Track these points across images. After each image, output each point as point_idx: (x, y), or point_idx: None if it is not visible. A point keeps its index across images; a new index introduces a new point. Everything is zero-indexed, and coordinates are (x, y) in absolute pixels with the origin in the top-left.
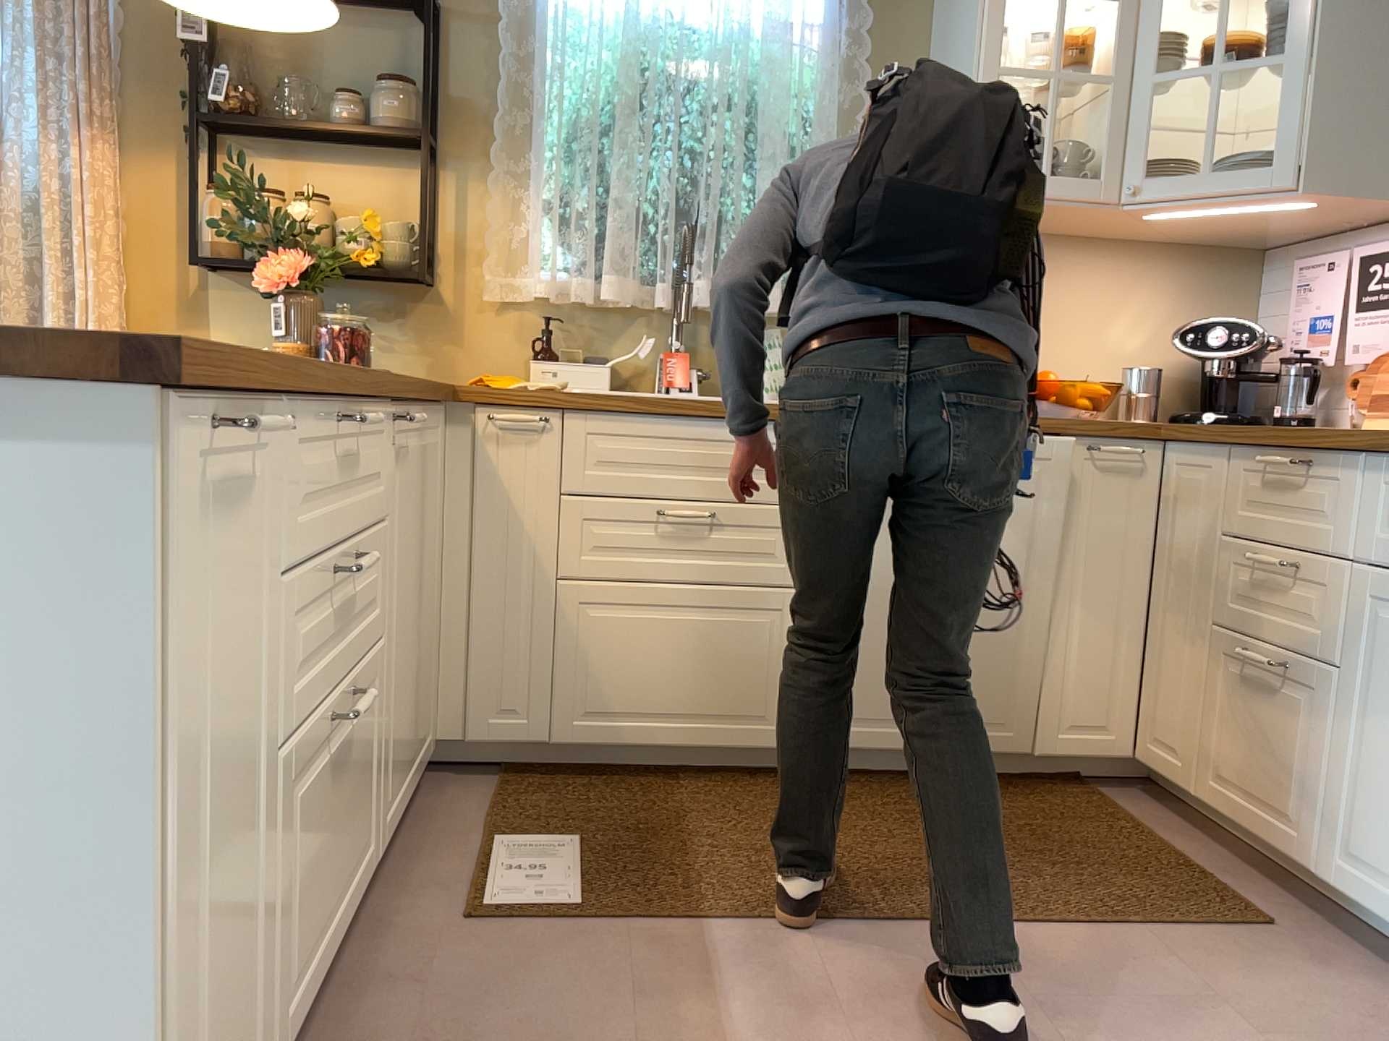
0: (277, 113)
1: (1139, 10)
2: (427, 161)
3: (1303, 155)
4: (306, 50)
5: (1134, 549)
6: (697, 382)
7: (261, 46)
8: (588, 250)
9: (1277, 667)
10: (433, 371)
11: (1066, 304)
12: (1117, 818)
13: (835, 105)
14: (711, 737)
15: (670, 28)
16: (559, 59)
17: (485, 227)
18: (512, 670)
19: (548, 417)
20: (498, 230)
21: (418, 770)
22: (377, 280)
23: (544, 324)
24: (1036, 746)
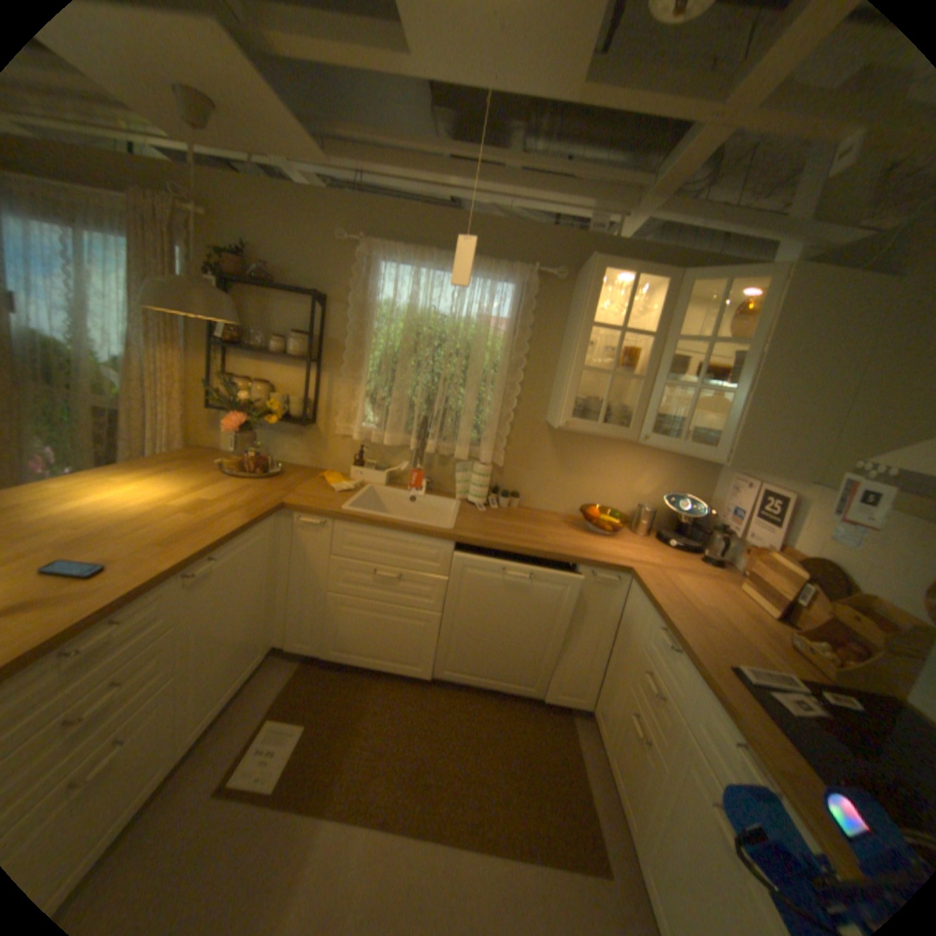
0: (250, 338)
1: (666, 342)
2: (307, 372)
3: (735, 446)
4: (263, 310)
5: (608, 623)
6: (427, 484)
7: (244, 307)
8: (381, 420)
9: (645, 745)
10: (311, 462)
11: (615, 469)
12: (572, 751)
13: (509, 362)
14: (391, 670)
15: (429, 318)
16: (374, 328)
17: (338, 401)
18: (304, 627)
19: (326, 522)
20: (343, 404)
21: (240, 683)
22: (289, 419)
23: (362, 447)
24: (545, 700)
